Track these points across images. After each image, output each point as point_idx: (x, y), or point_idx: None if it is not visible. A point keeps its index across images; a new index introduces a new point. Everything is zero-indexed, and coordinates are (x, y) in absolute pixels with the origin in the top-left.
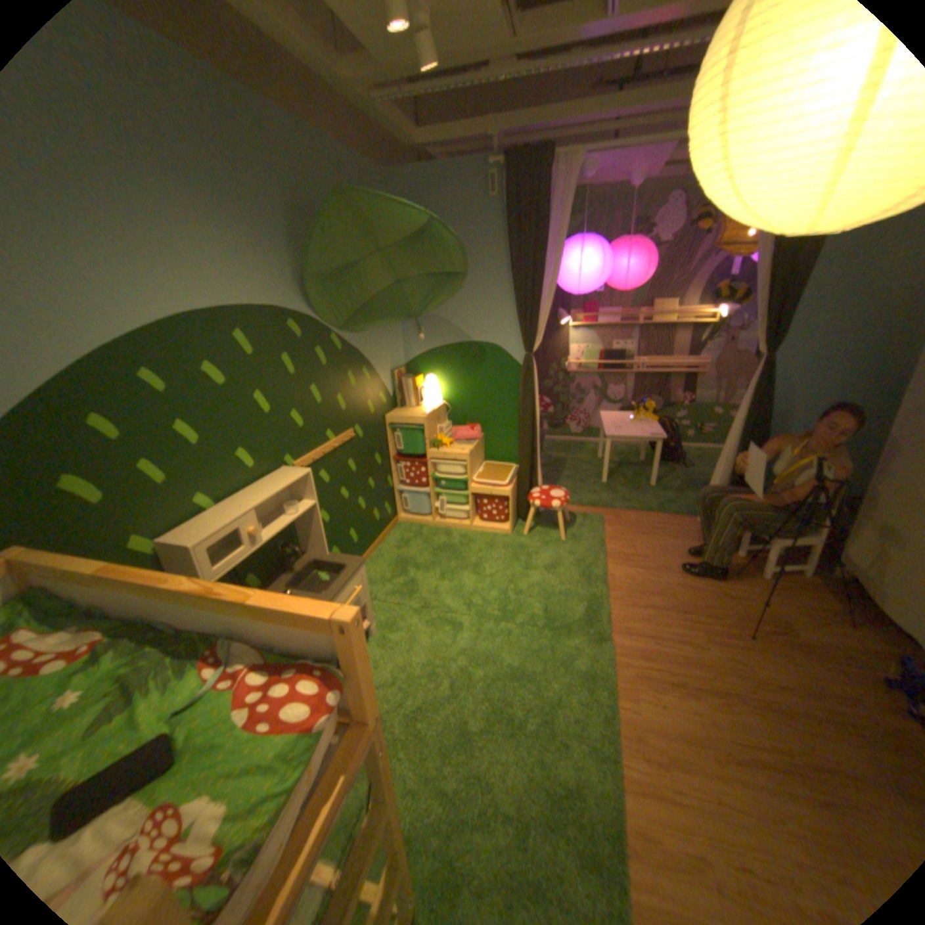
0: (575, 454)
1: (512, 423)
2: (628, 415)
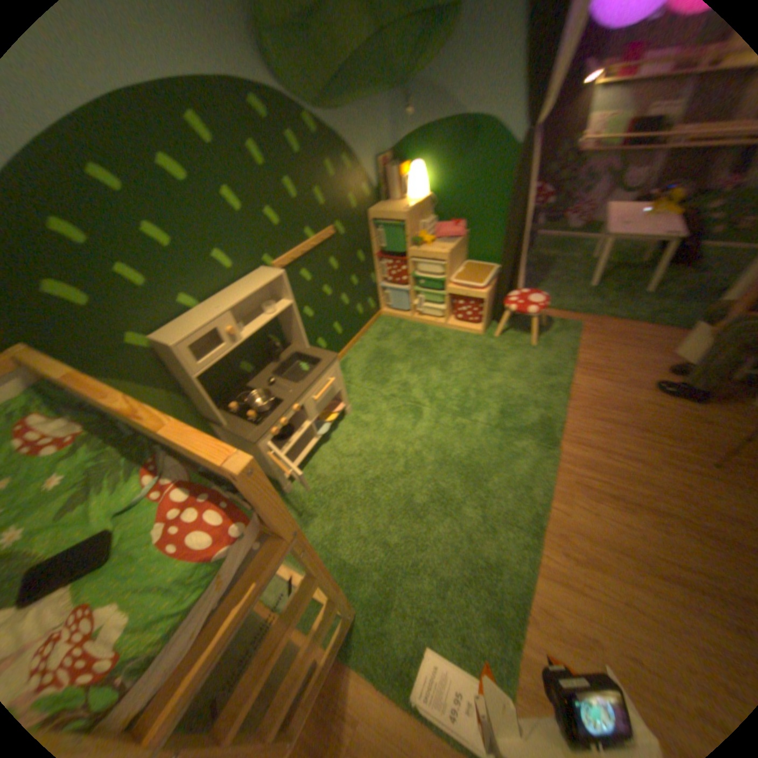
0: (568, 252)
1: (500, 218)
2: (644, 207)
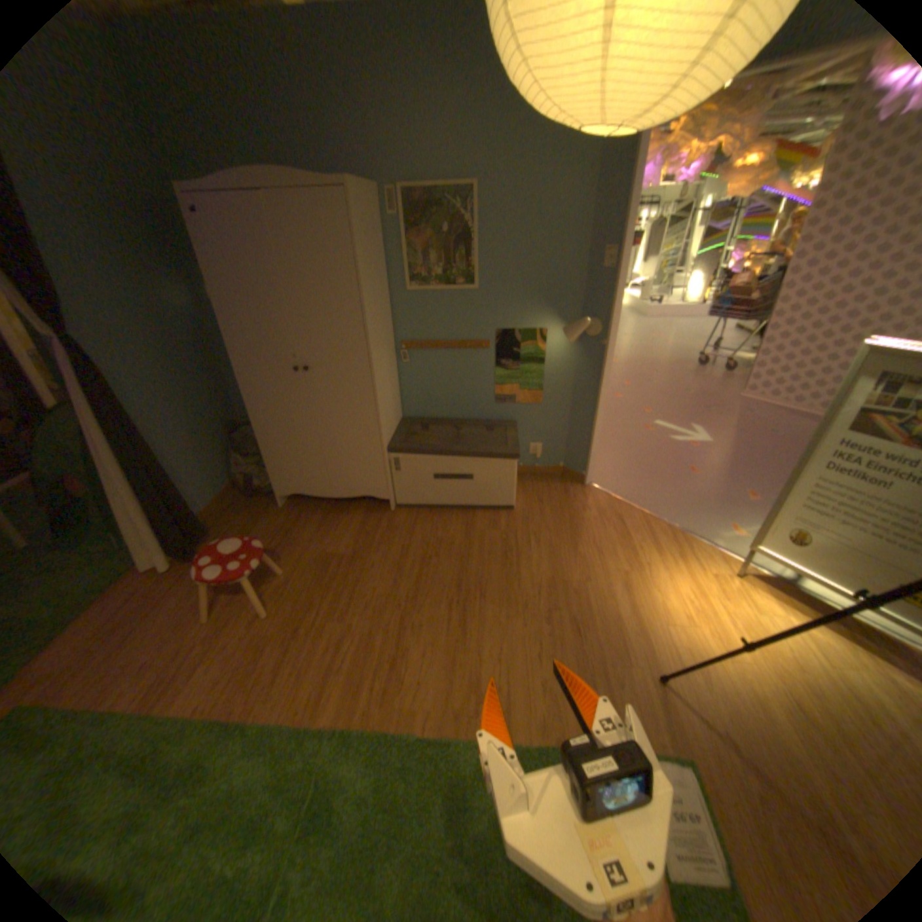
0: None
1: None
2: None
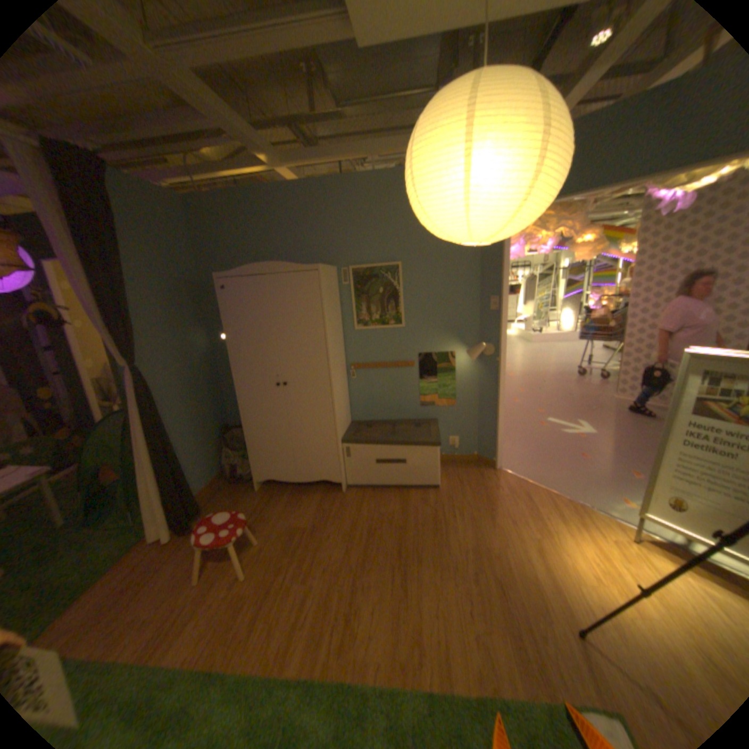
0: None
1: None
2: None
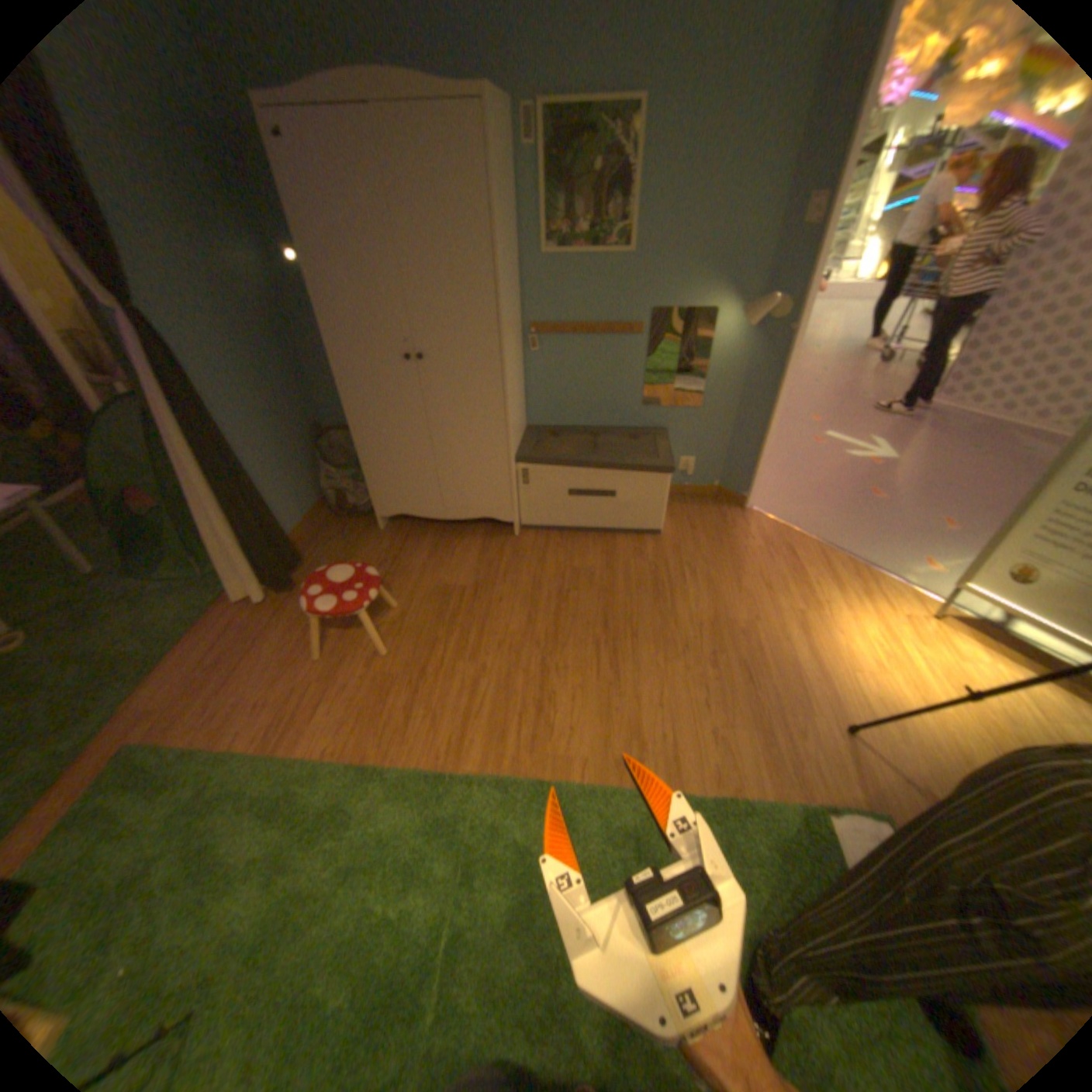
0: None
1: None
2: None
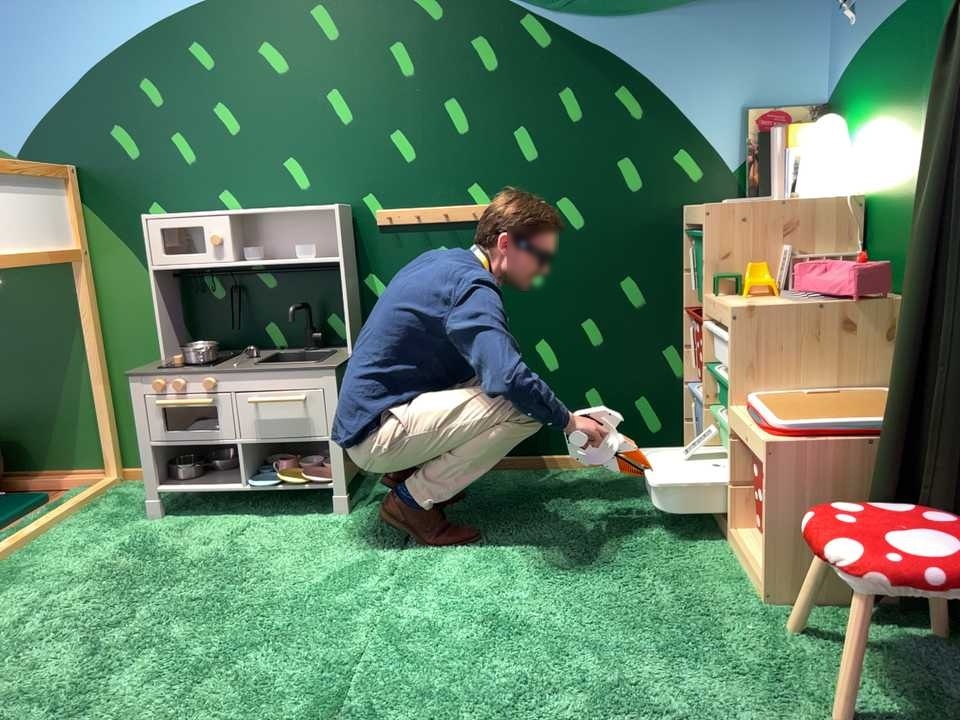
0: None
1: None
2: None
